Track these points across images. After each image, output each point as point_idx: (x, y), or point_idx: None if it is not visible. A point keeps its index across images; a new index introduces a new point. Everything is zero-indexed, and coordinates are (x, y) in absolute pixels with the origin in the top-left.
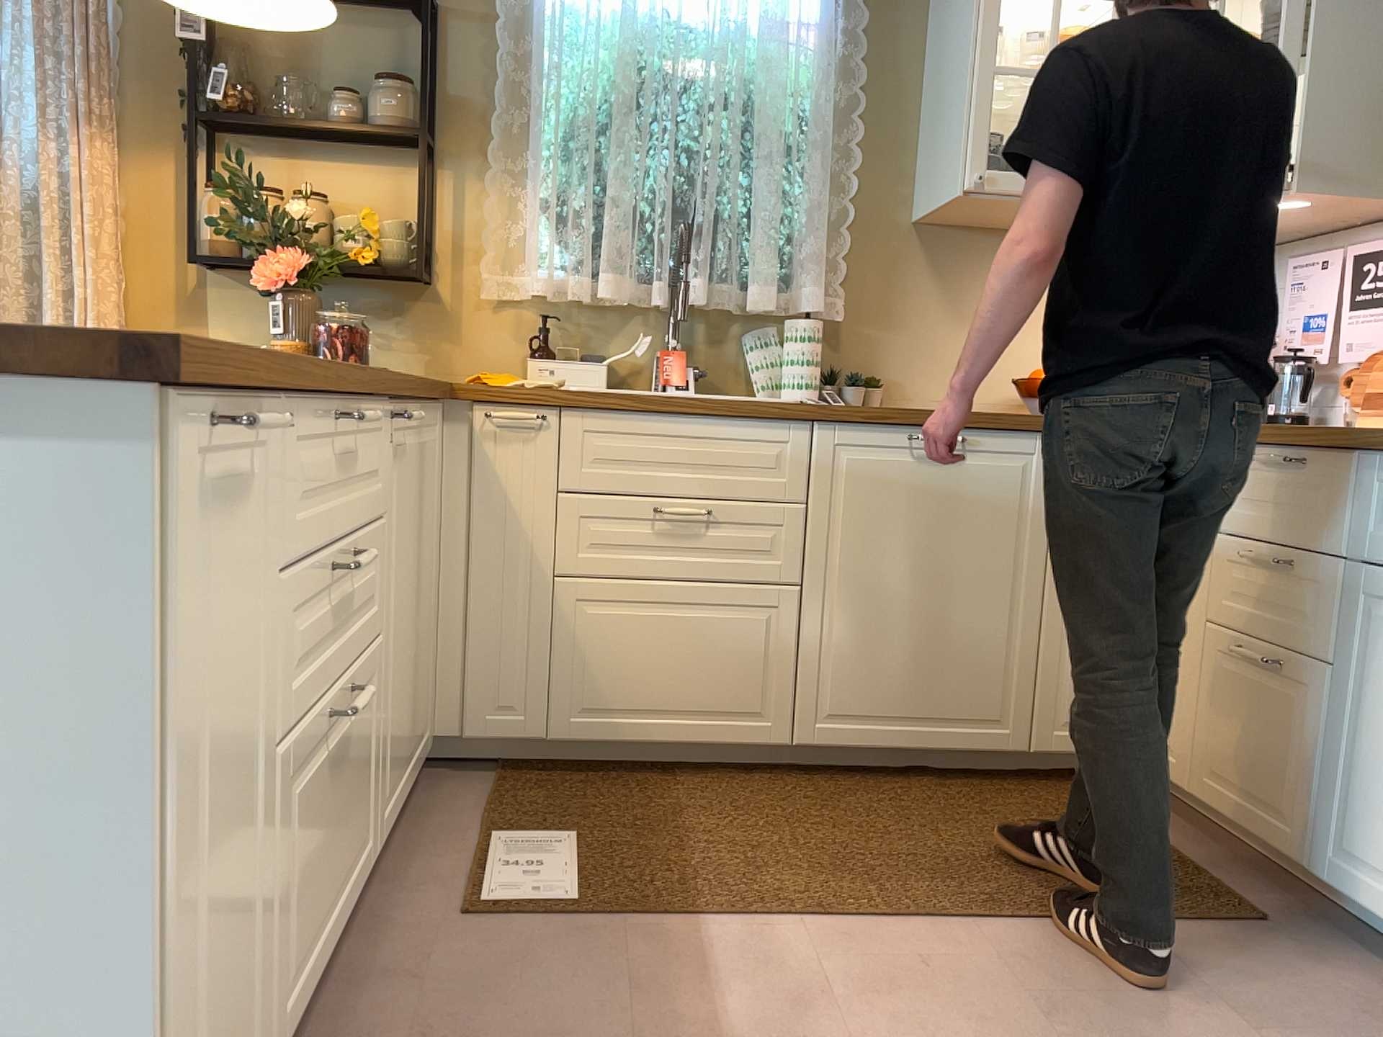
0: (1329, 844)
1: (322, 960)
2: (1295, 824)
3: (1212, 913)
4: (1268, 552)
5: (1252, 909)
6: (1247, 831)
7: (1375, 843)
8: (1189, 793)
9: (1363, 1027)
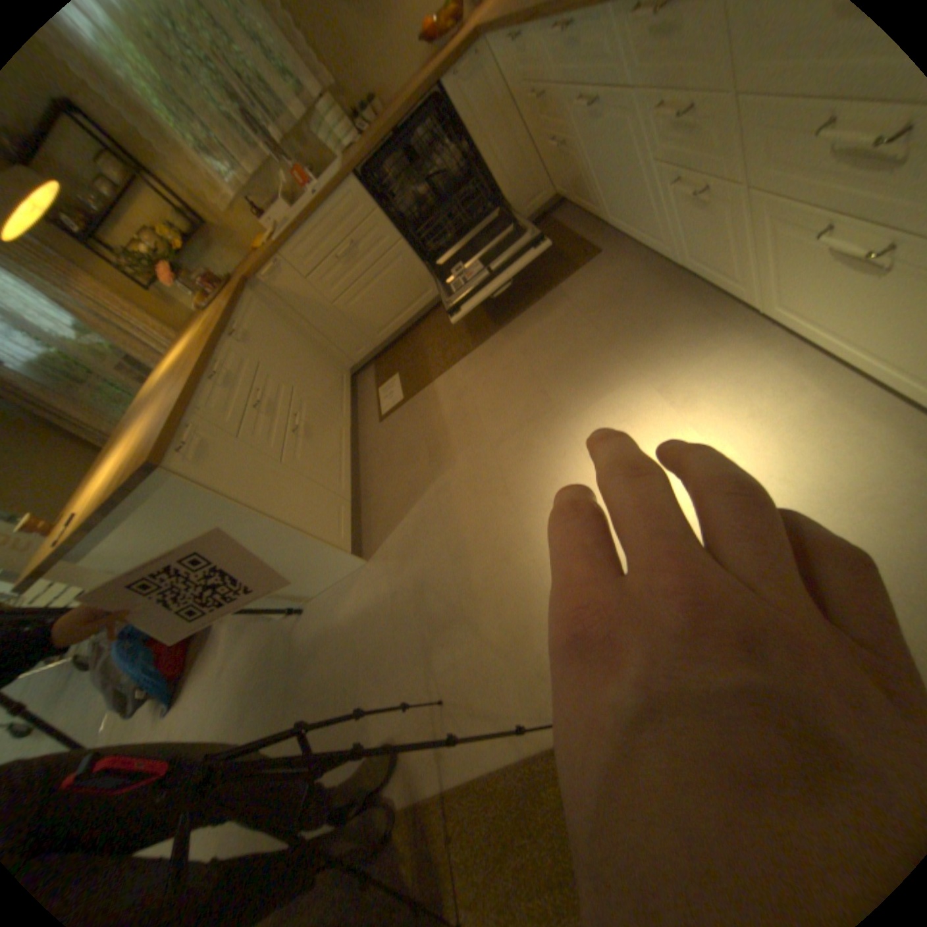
0: (606, 208)
1: (351, 462)
2: (598, 203)
3: (583, 259)
4: (536, 85)
5: (598, 245)
6: (592, 210)
7: (614, 204)
8: (575, 201)
9: (622, 281)
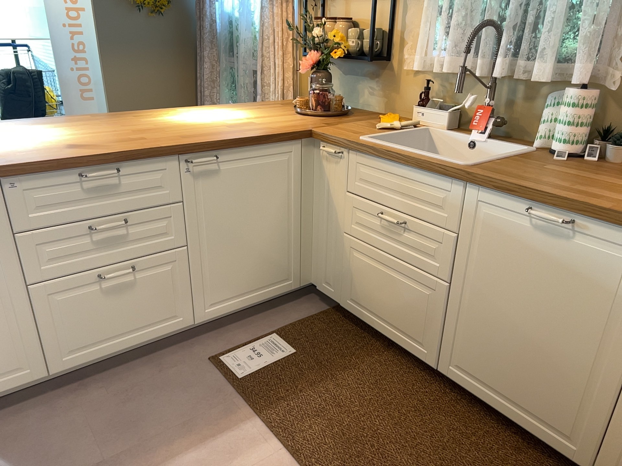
0: None
1: (124, 348)
2: None
3: None
4: None
5: None
6: None
7: None
8: None
9: None
